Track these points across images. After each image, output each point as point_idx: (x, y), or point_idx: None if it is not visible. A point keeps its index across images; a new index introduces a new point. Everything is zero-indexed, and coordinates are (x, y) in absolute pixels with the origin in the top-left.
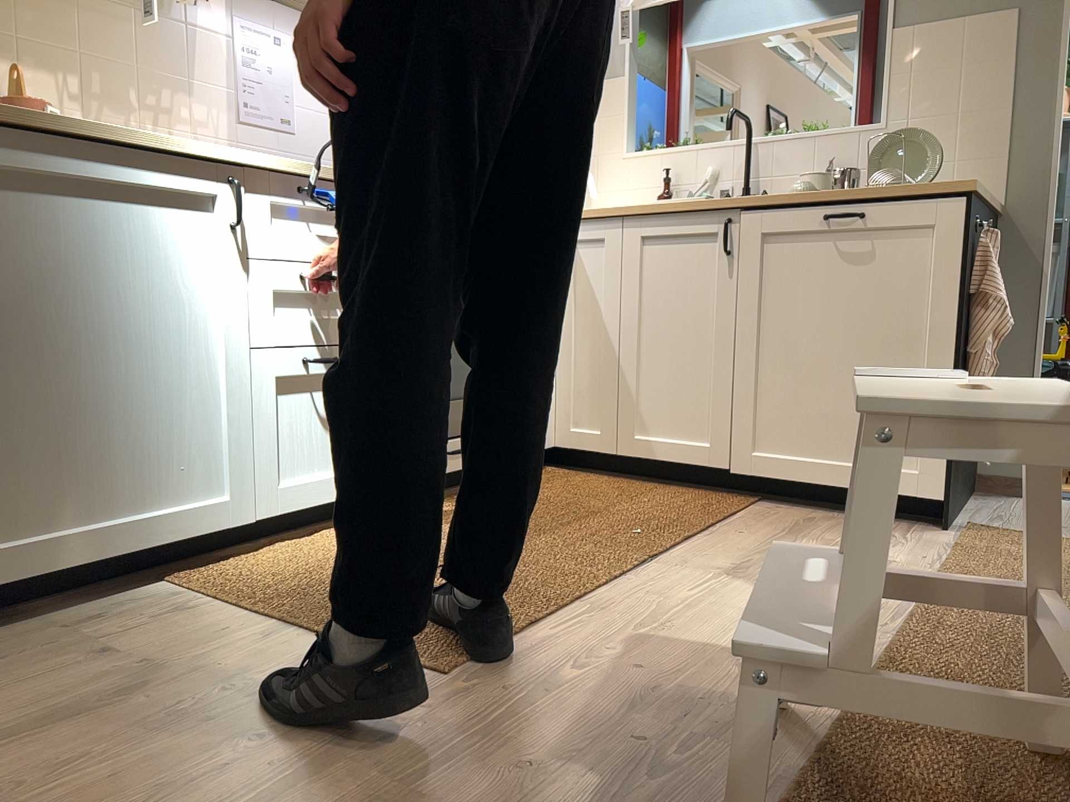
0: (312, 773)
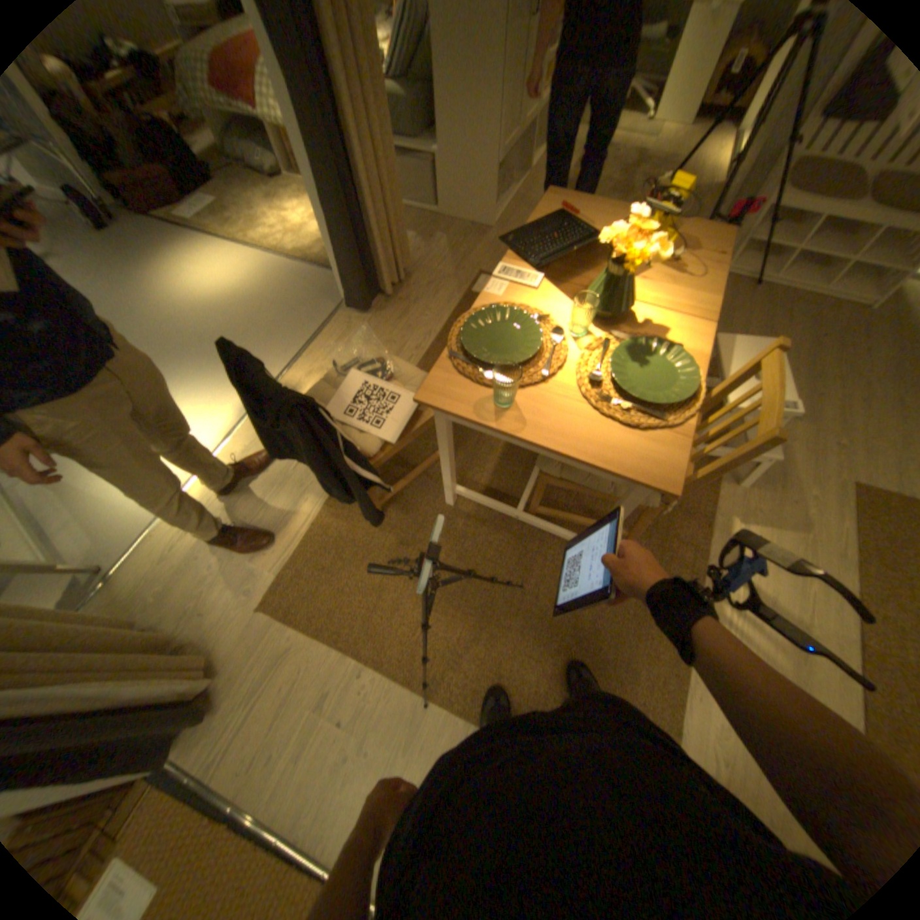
0: (847, 432)
